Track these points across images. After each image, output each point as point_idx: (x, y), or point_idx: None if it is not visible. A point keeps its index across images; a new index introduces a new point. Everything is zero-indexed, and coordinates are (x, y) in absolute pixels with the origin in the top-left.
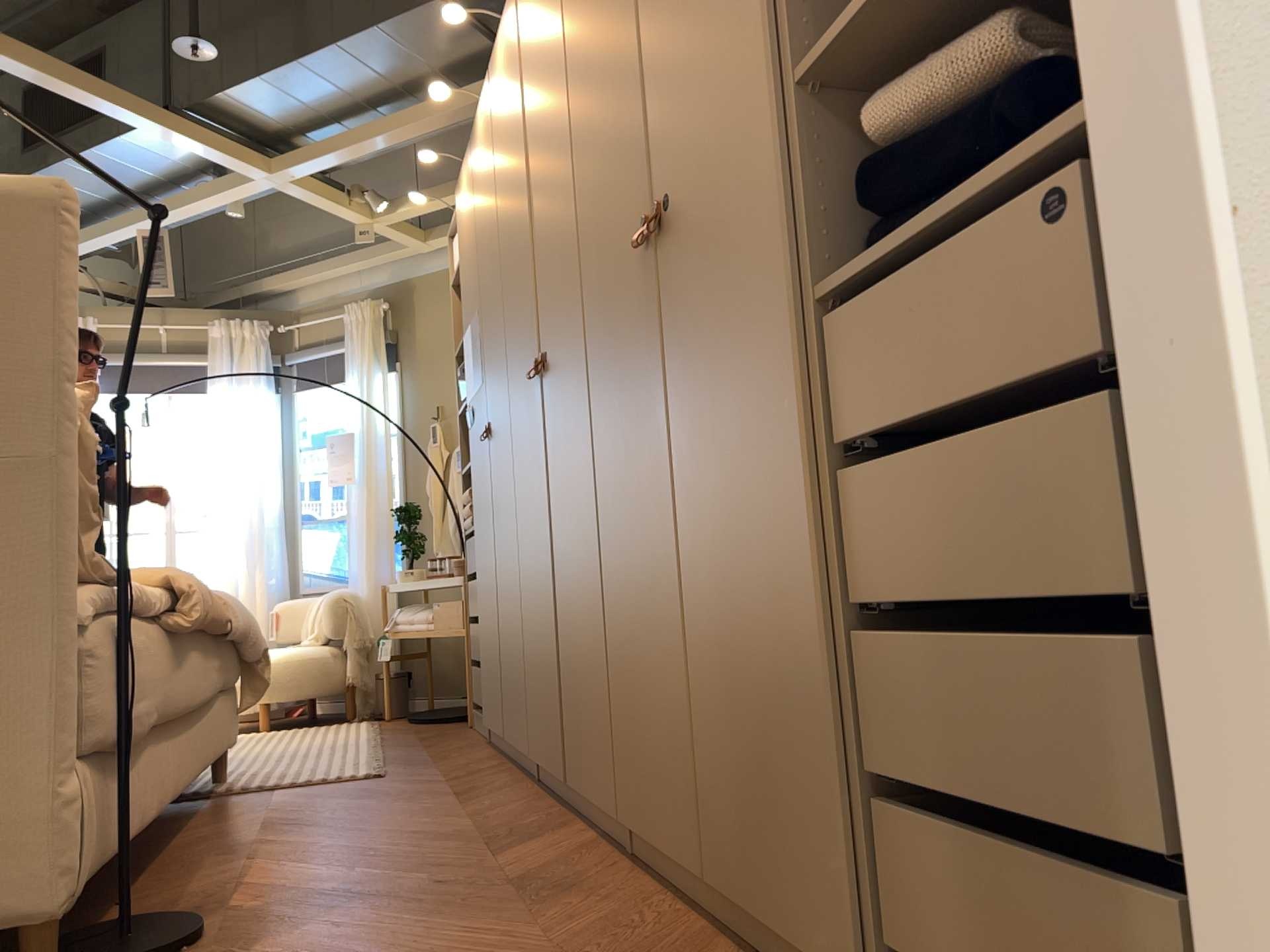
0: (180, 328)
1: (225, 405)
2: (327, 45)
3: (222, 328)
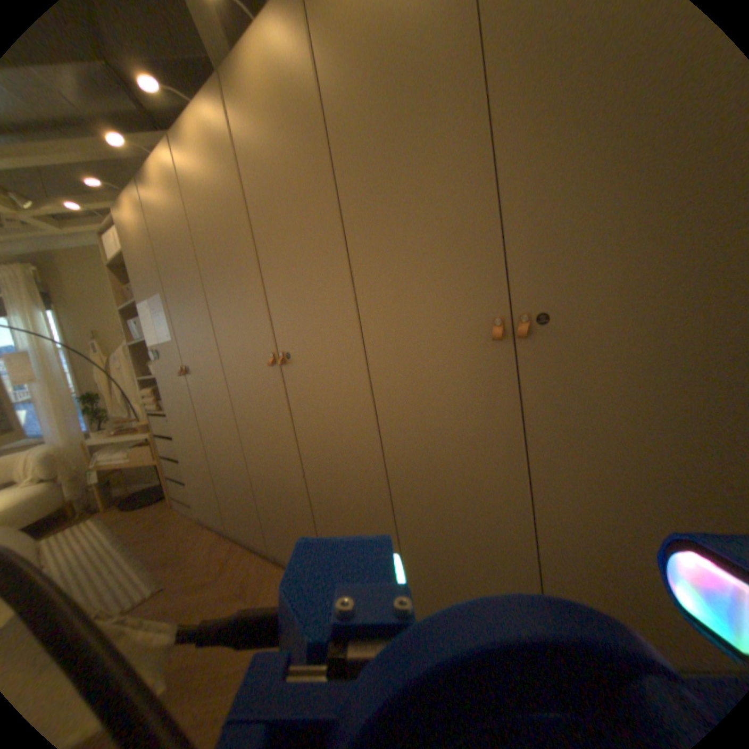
0: None
1: None
2: None
3: None
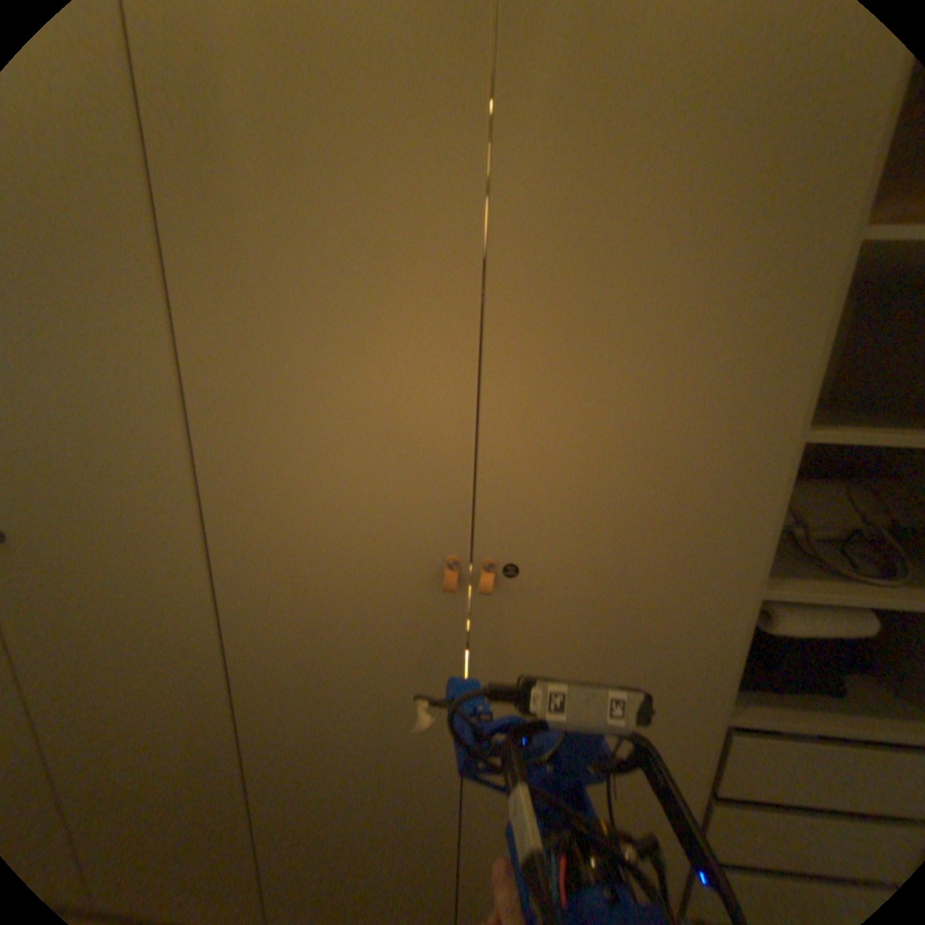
0: None
1: None
2: None
3: None
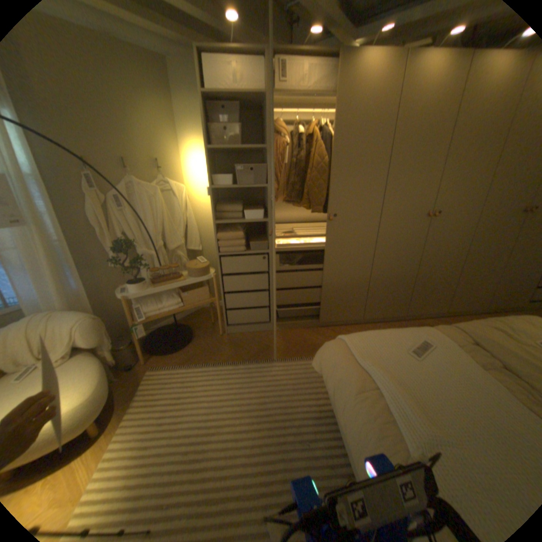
0: None
1: None
2: None
3: None
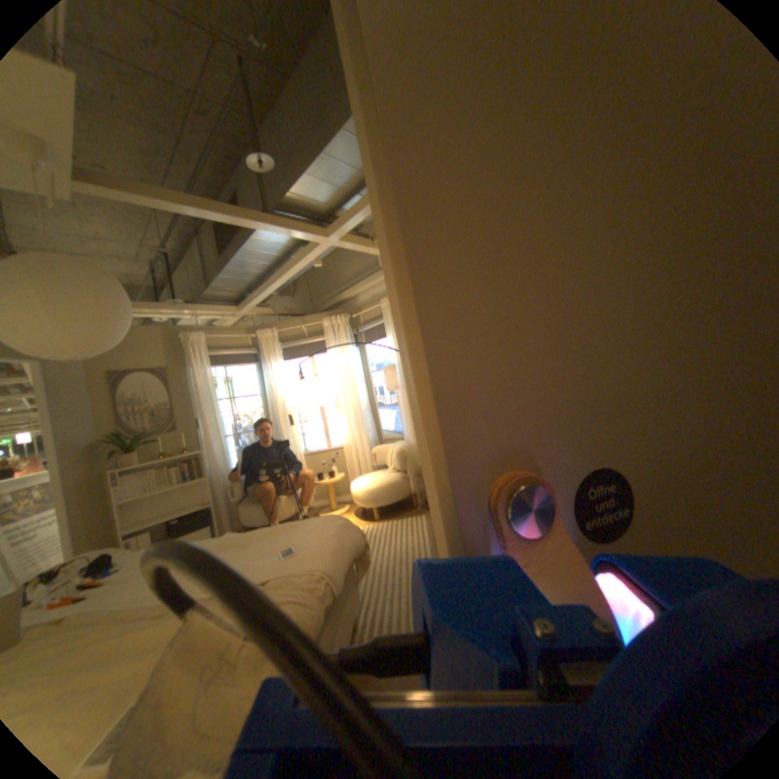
0: (310, 324)
1: (335, 357)
2: (334, 132)
3: (327, 321)
